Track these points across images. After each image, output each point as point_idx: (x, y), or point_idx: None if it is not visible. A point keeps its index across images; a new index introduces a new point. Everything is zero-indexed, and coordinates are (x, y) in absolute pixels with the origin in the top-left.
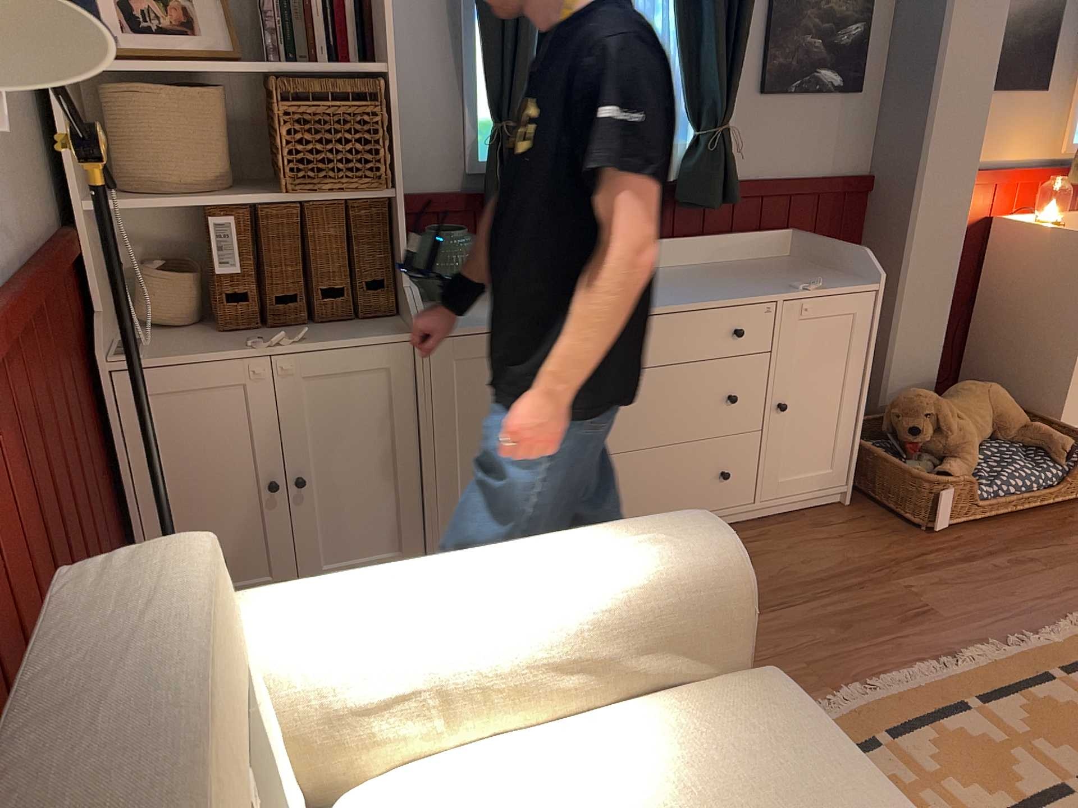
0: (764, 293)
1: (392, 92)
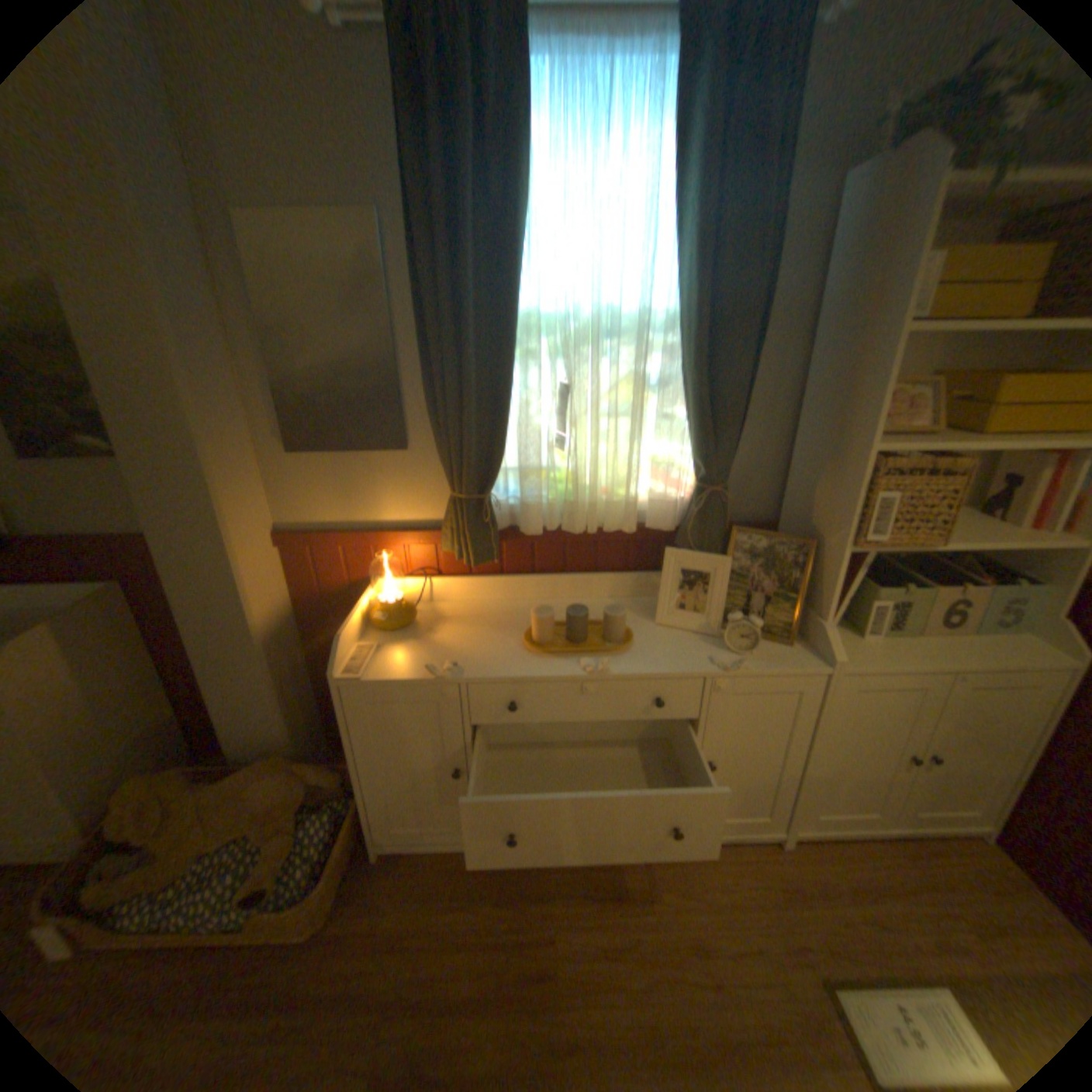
0: None
1: None
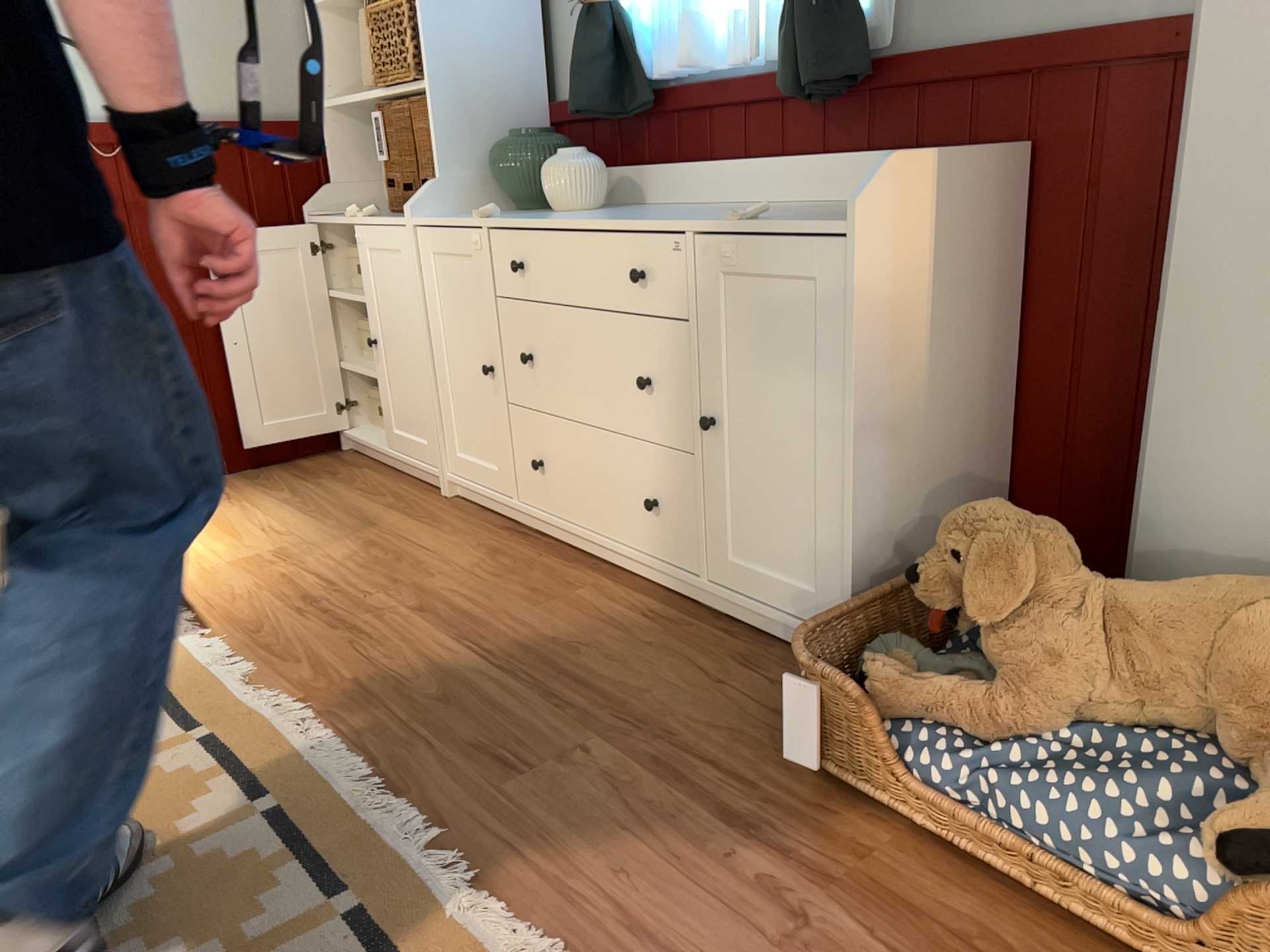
0: (683, 220)
1: None
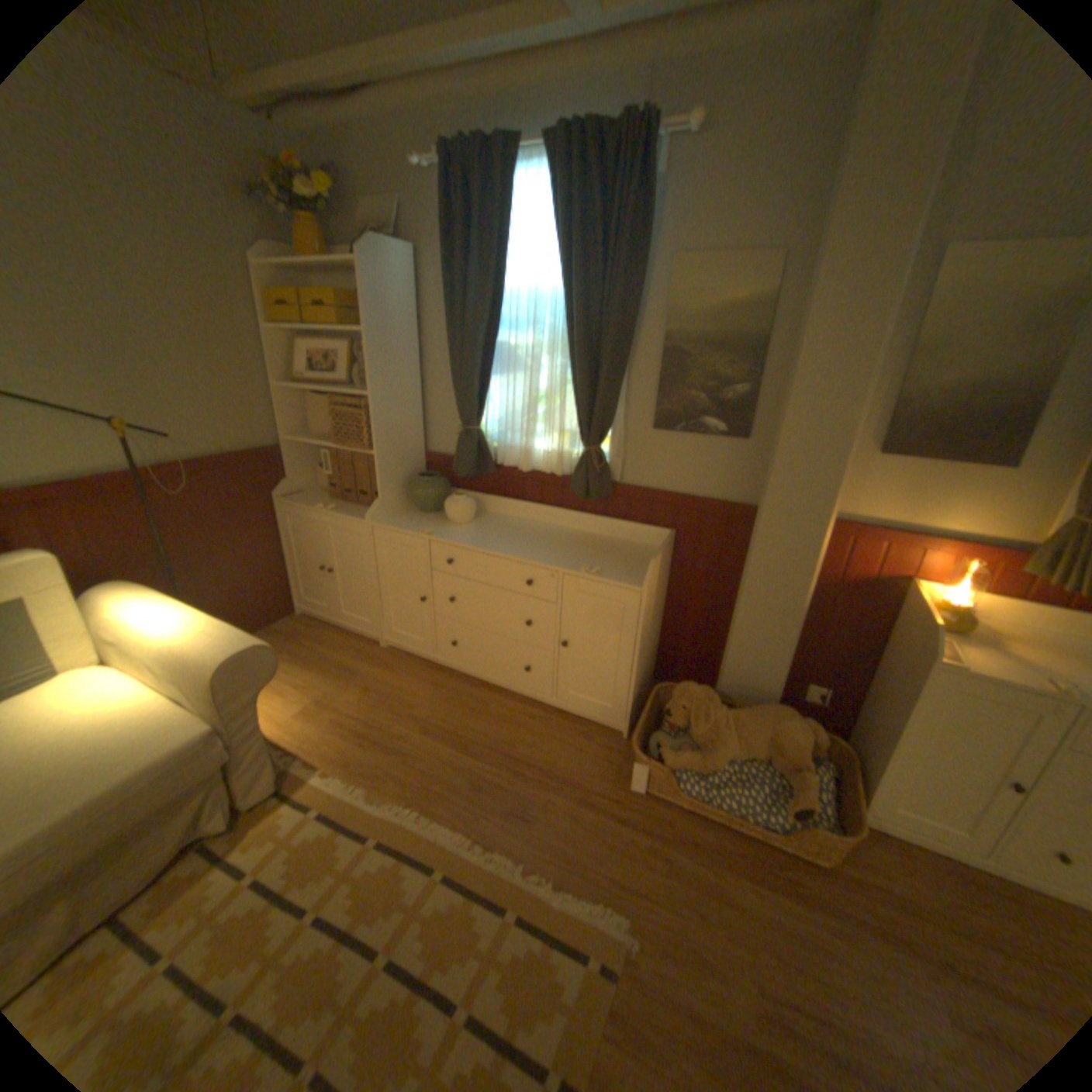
0: (554, 564)
1: (378, 406)
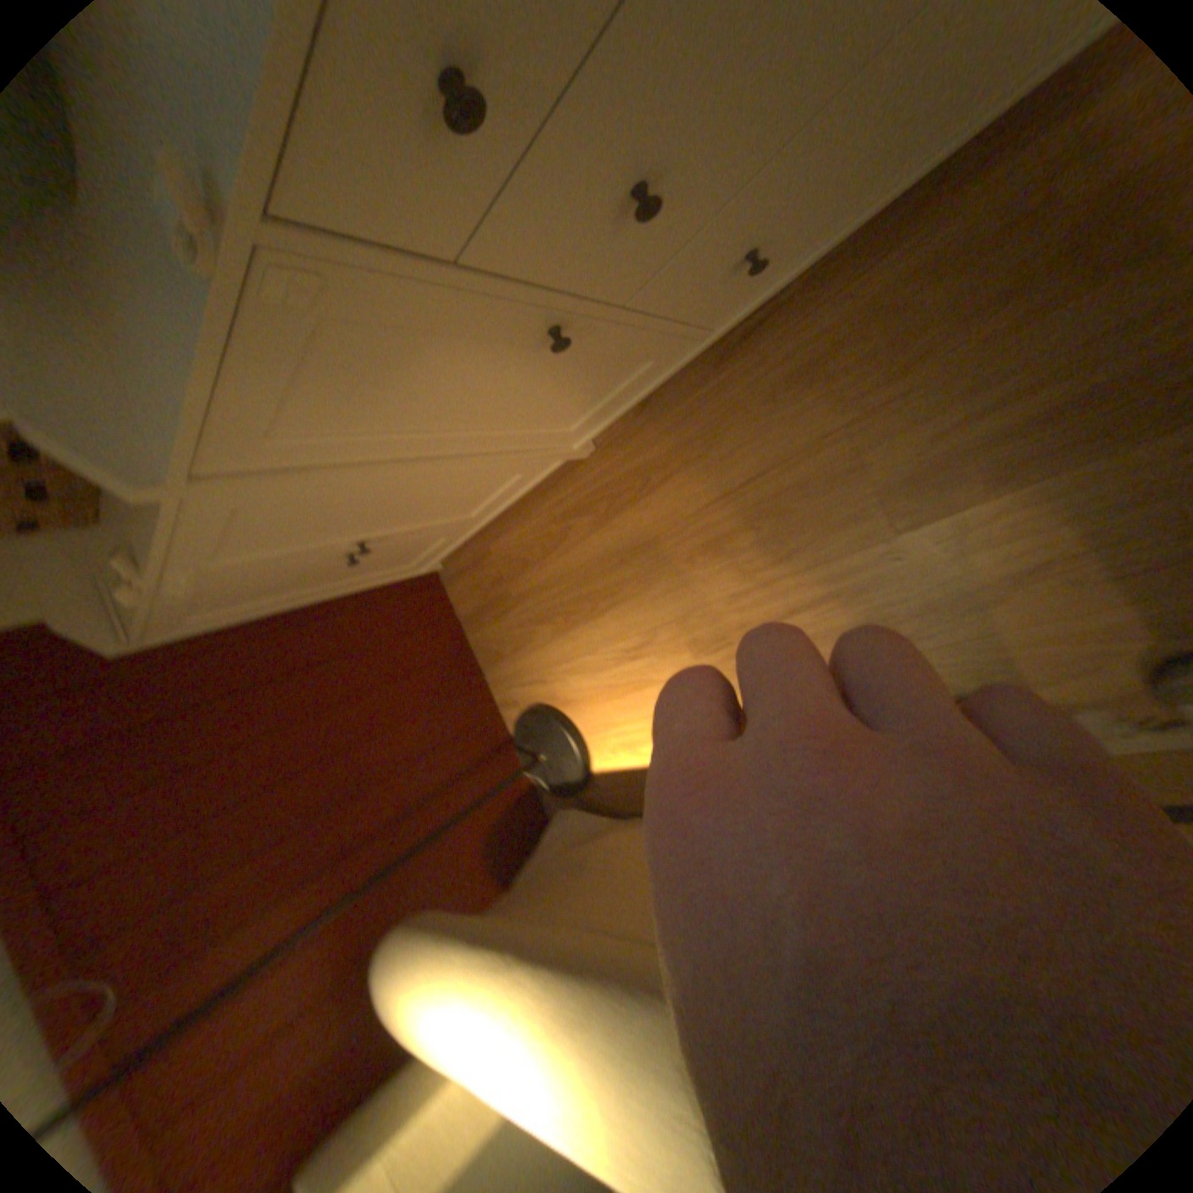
0: None
1: None
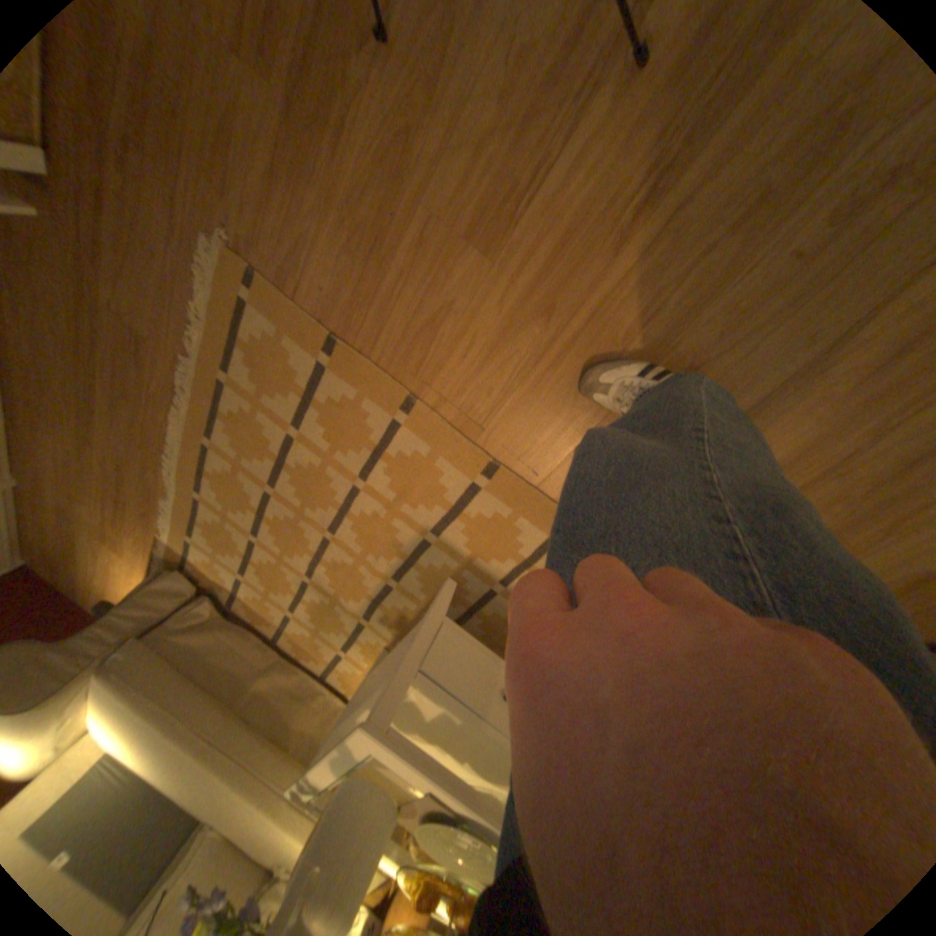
0: None
1: None
